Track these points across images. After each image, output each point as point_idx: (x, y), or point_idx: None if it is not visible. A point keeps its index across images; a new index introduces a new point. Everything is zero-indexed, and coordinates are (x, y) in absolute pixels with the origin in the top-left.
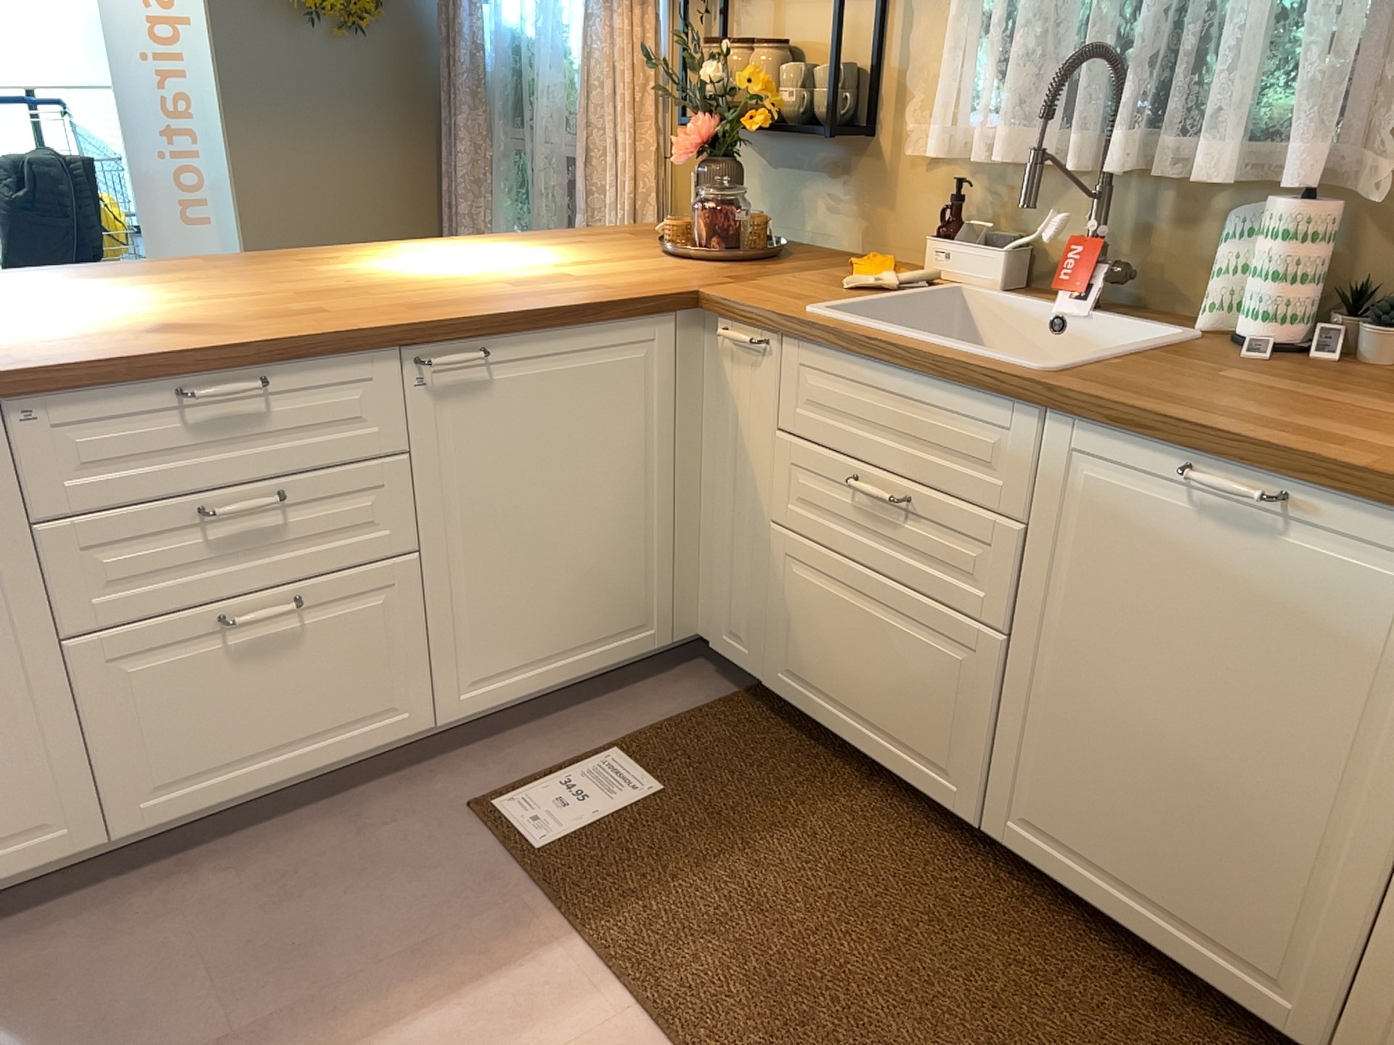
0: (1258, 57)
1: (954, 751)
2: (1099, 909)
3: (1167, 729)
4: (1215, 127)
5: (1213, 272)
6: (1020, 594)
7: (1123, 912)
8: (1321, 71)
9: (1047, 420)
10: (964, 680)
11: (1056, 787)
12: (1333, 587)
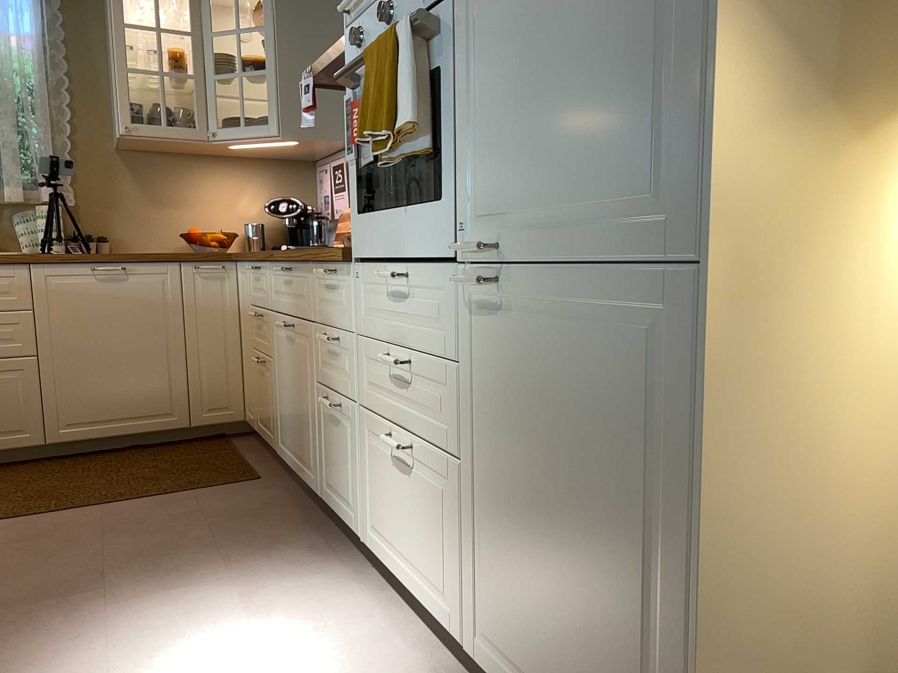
0: (19, 160)
1: (24, 419)
2: (108, 437)
3: (112, 355)
4: (10, 183)
5: (21, 234)
6: (37, 338)
7: (117, 430)
8: (36, 167)
9: (31, 269)
10: (20, 385)
11: (77, 402)
12: (145, 288)
